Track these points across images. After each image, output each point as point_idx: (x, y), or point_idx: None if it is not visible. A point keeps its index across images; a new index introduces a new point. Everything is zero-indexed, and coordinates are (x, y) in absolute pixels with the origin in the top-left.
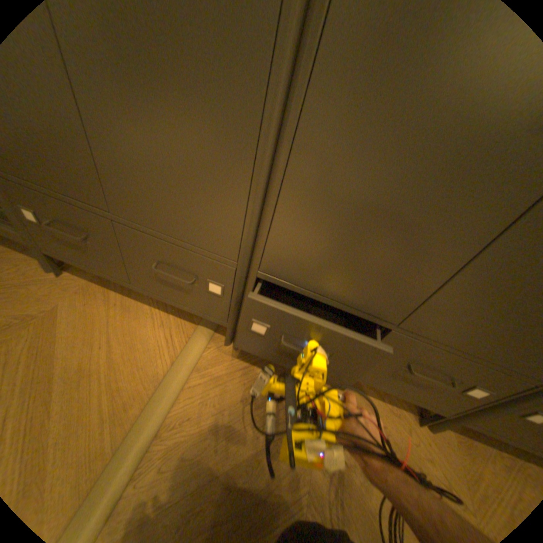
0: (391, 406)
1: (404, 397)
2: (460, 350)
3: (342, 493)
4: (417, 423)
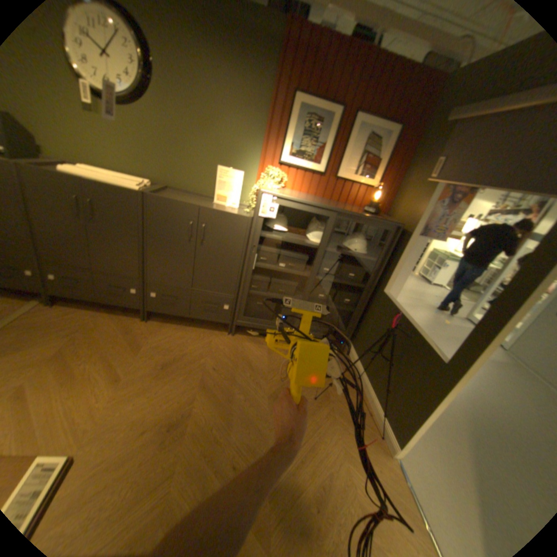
0: (130, 318)
1: (120, 304)
2: (112, 274)
3: (88, 338)
4: (140, 320)
